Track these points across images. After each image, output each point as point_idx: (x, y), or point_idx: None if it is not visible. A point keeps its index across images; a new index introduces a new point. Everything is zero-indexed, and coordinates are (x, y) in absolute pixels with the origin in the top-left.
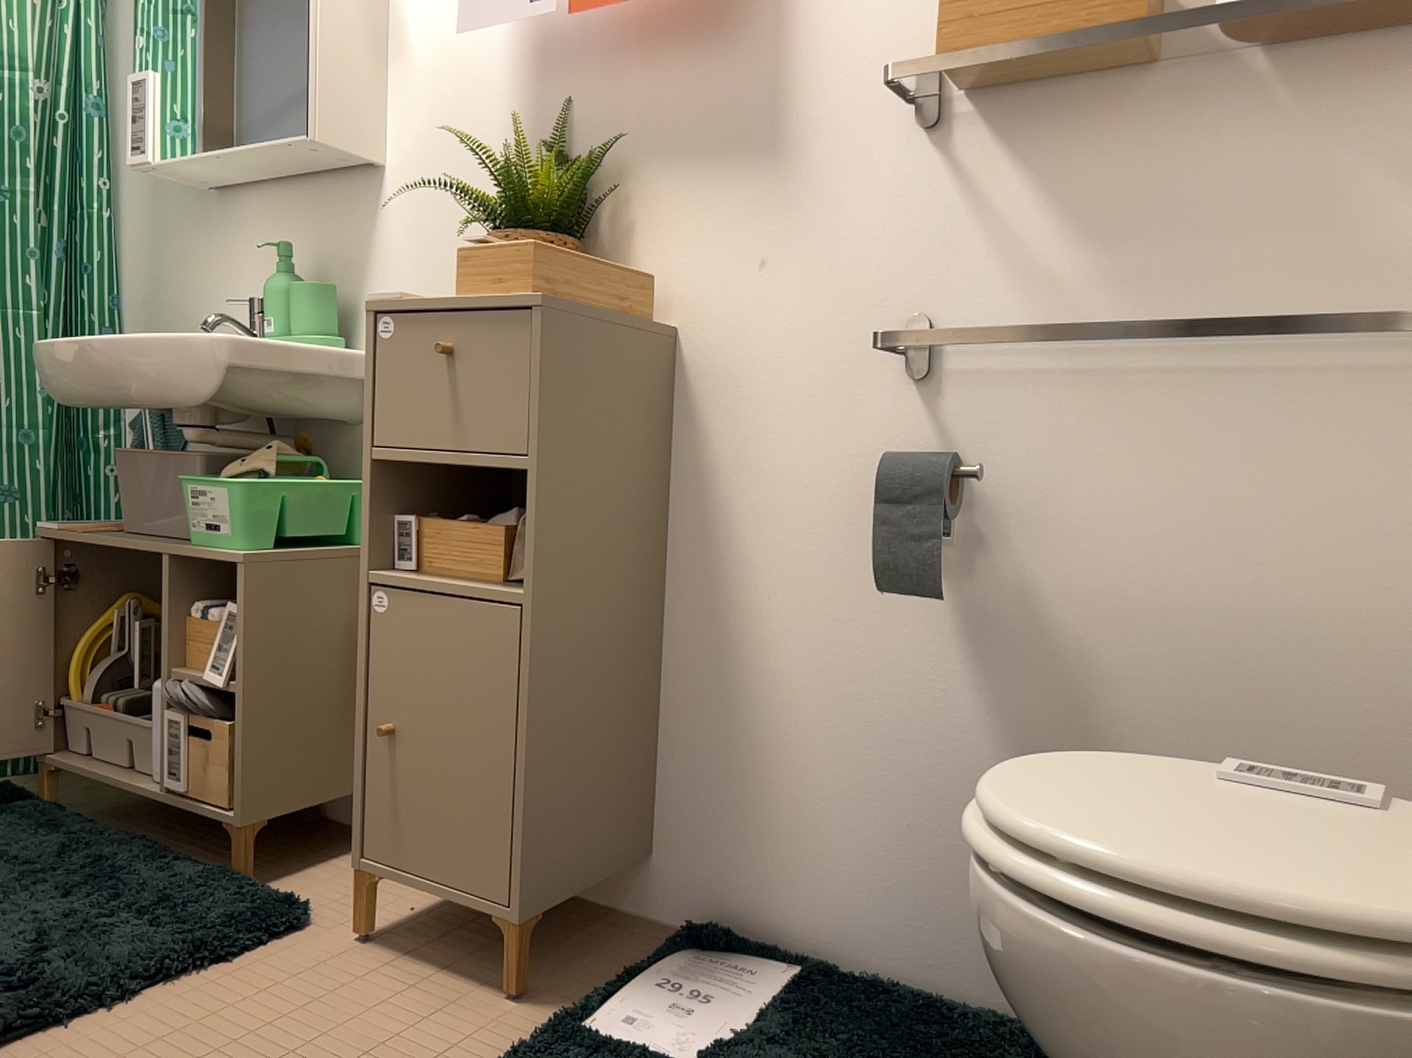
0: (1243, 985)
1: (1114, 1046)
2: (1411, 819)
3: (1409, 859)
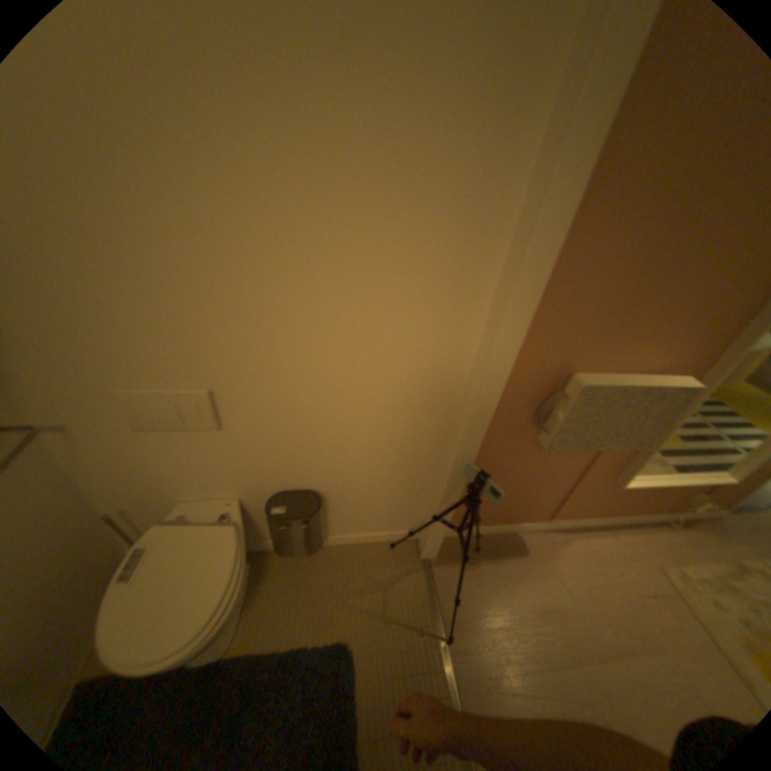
0: (238, 574)
1: (233, 611)
2: (155, 539)
3: (191, 539)
